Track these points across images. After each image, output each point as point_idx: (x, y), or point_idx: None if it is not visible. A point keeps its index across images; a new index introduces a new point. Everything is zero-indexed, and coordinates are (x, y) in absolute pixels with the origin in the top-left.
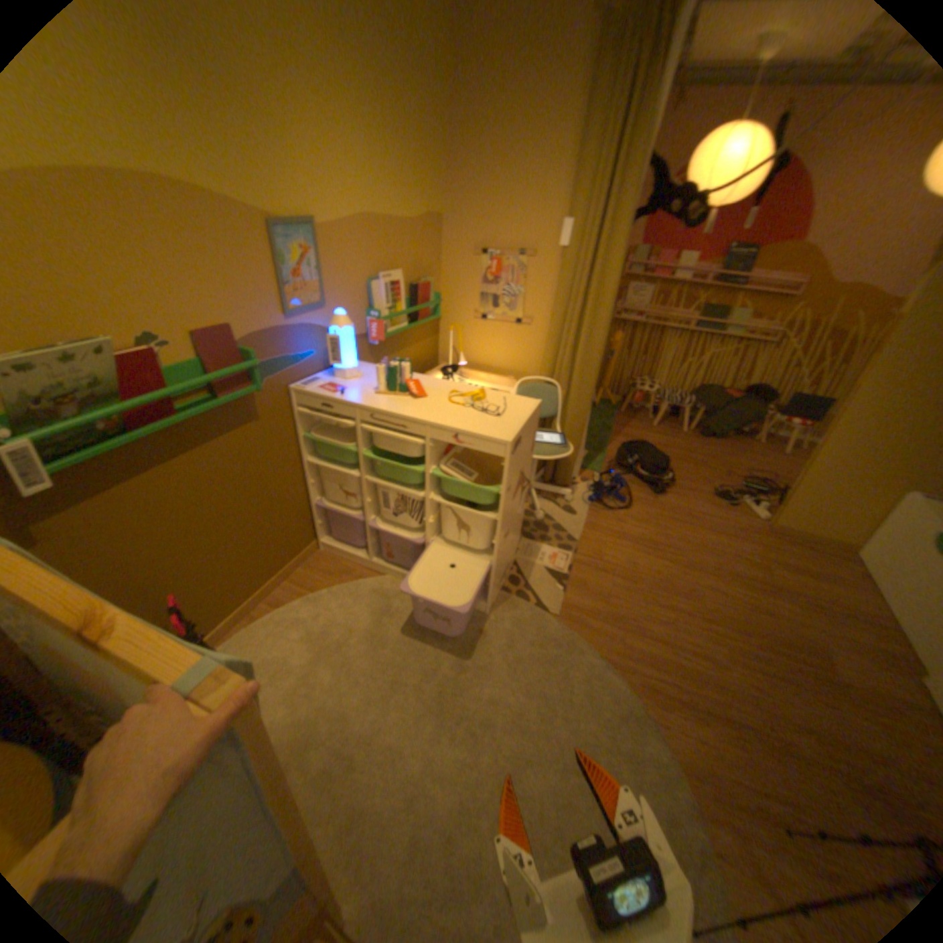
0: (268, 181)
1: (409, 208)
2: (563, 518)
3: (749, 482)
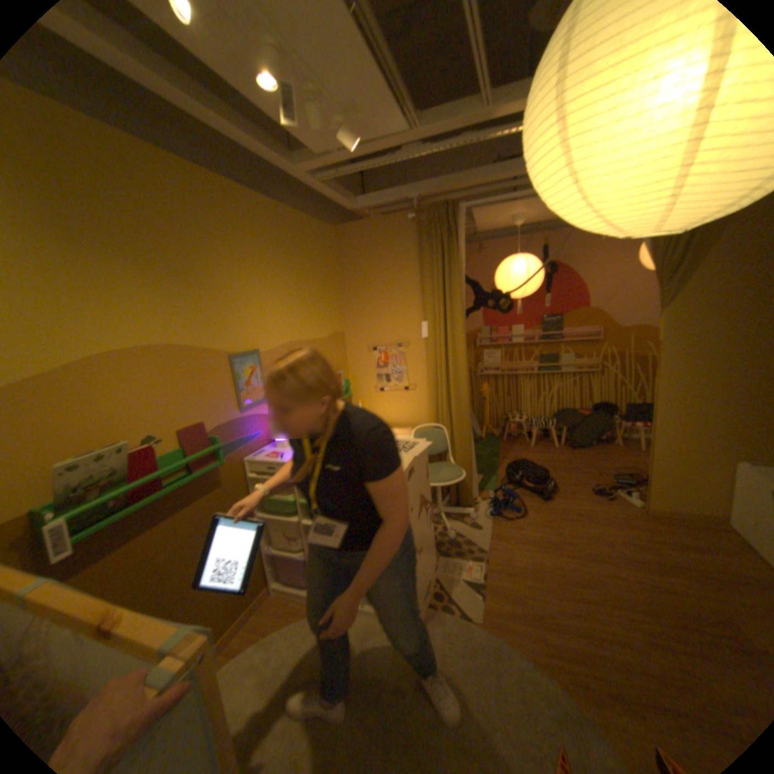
0: (230, 335)
1: (321, 332)
2: (472, 534)
3: (620, 479)
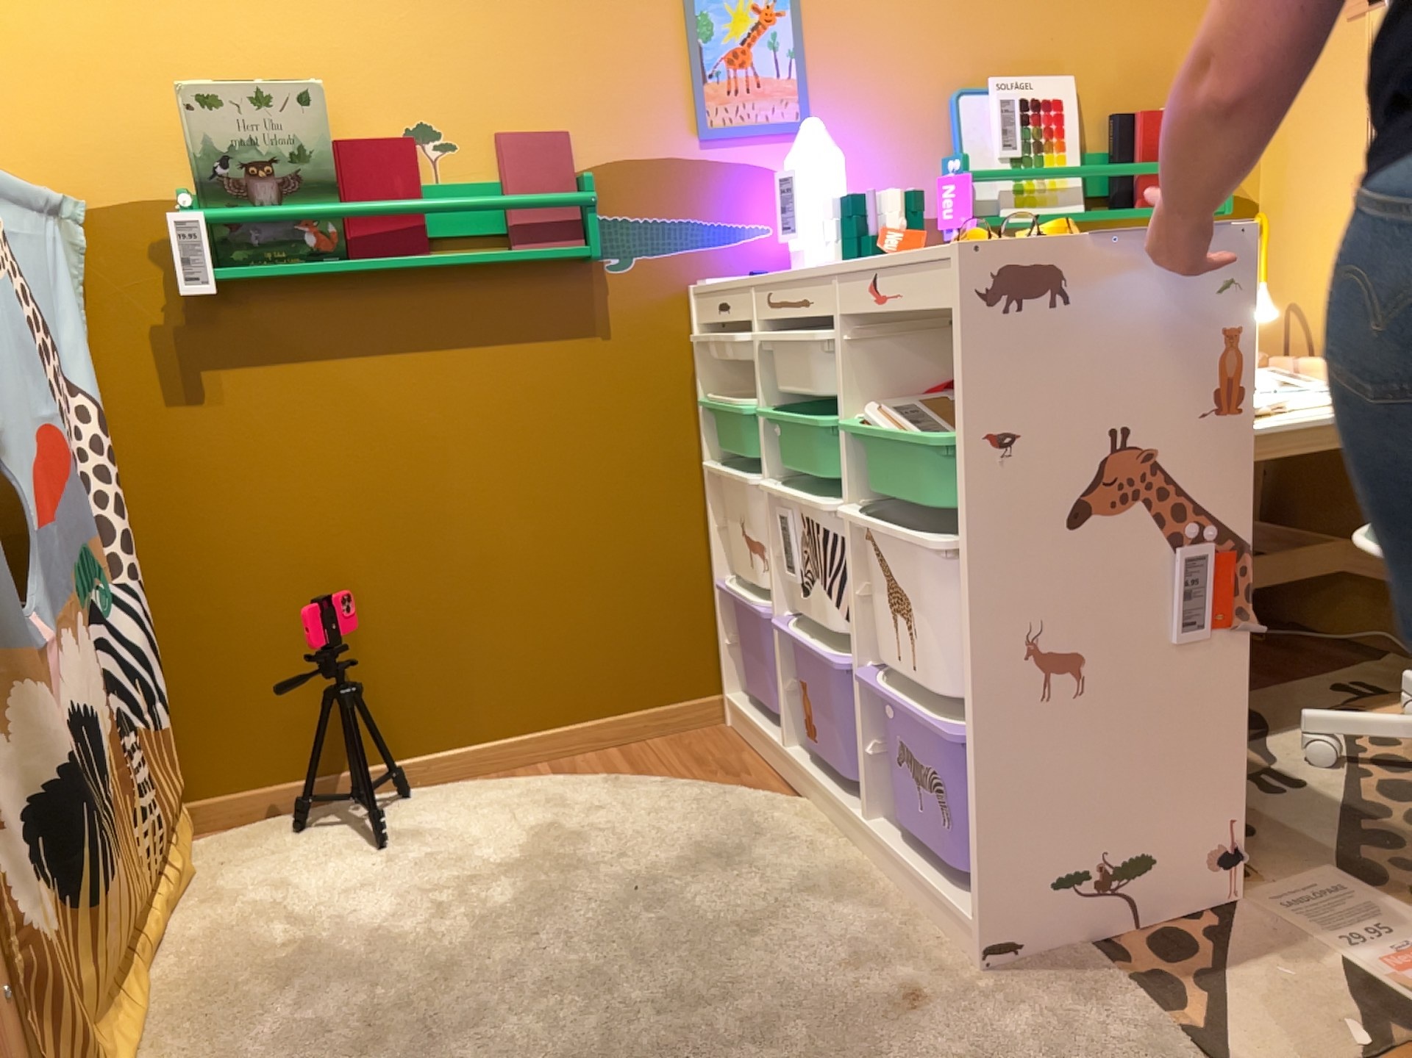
0: None
1: None
2: None
3: None
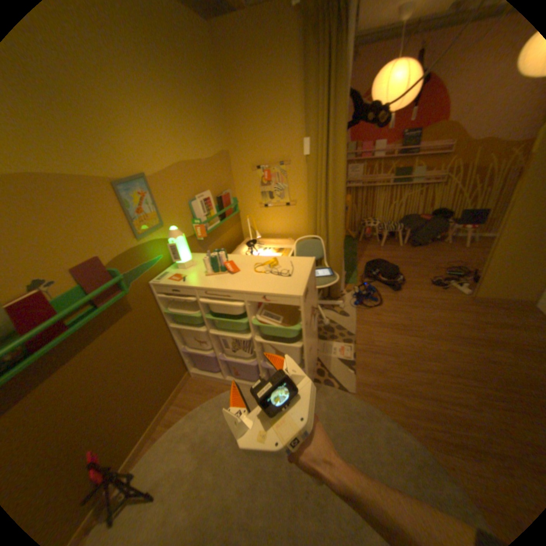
0: (108, 156)
1: (207, 151)
2: (342, 320)
3: (451, 271)
